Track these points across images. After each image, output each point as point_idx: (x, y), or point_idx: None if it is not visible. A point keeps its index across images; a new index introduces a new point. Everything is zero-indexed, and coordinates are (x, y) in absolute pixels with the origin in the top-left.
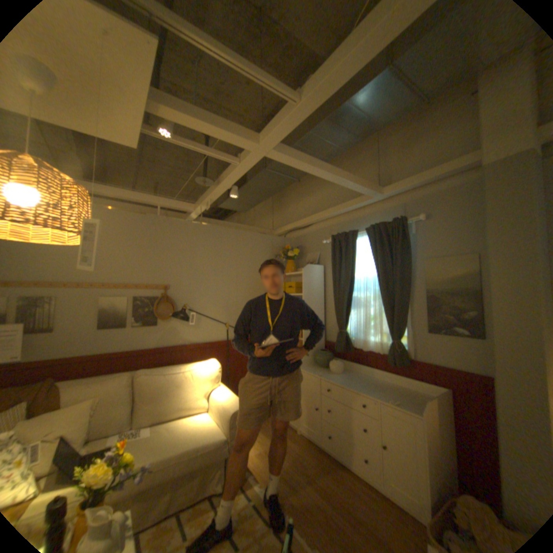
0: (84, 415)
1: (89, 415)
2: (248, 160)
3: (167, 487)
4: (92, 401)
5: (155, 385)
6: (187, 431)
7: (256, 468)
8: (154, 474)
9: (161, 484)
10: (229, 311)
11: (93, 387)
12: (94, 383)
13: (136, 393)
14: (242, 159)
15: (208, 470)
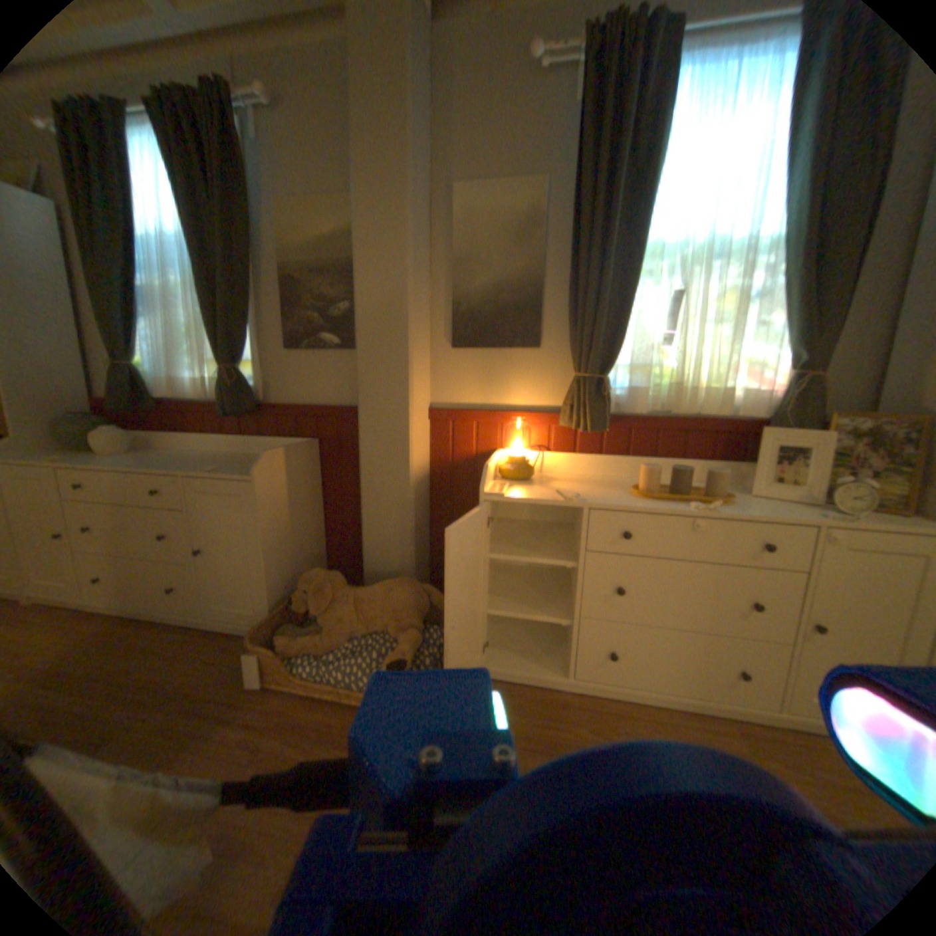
0: None
1: None
2: None
3: None
4: None
5: None
6: None
7: None
8: None
9: None
10: None
11: None
12: None
13: None
14: None
15: None
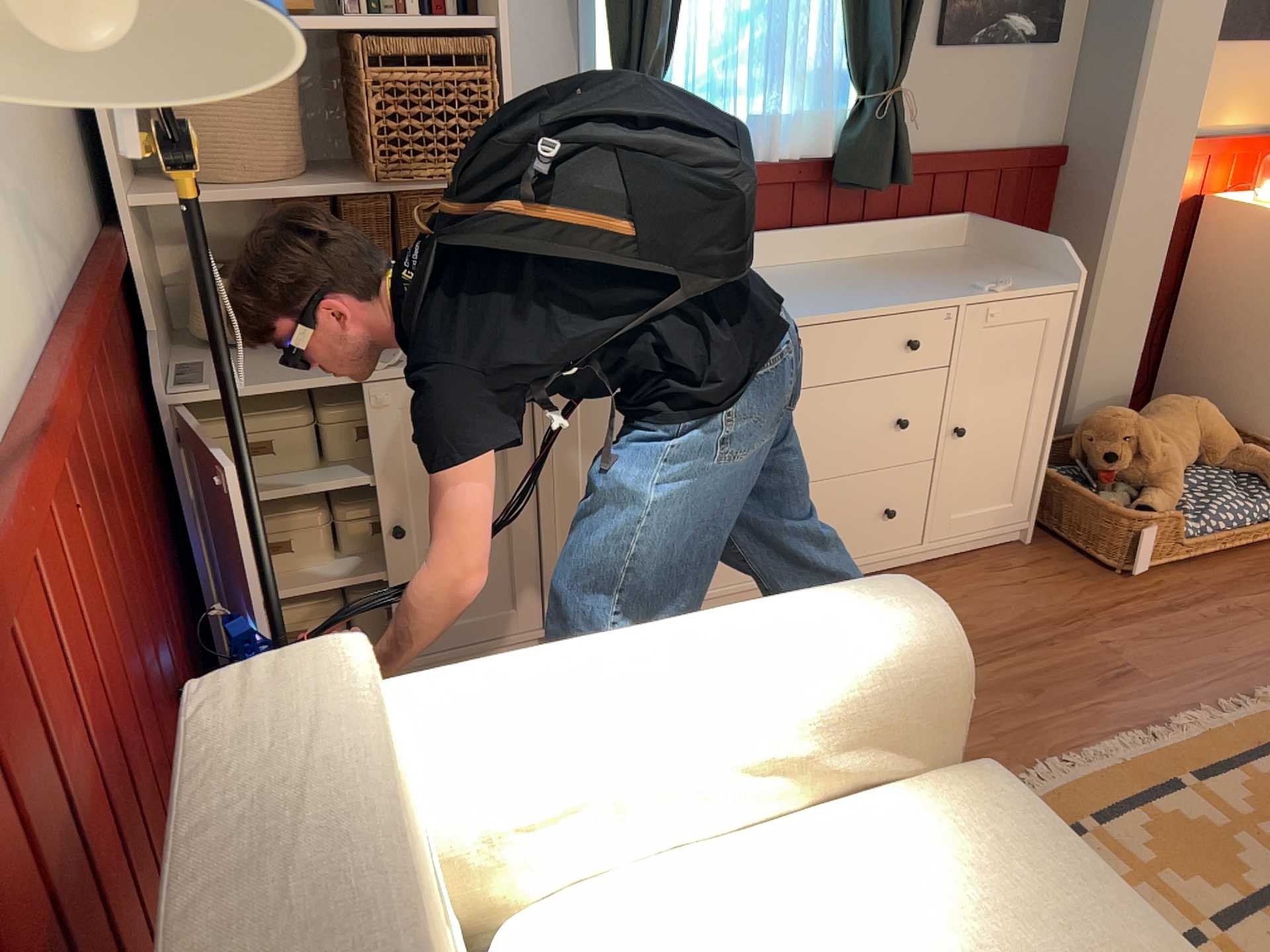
0: None
1: None
2: None
3: None
4: None
5: None
6: None
7: None
8: None
9: None
10: None
11: None
12: None
13: None
14: None
15: None
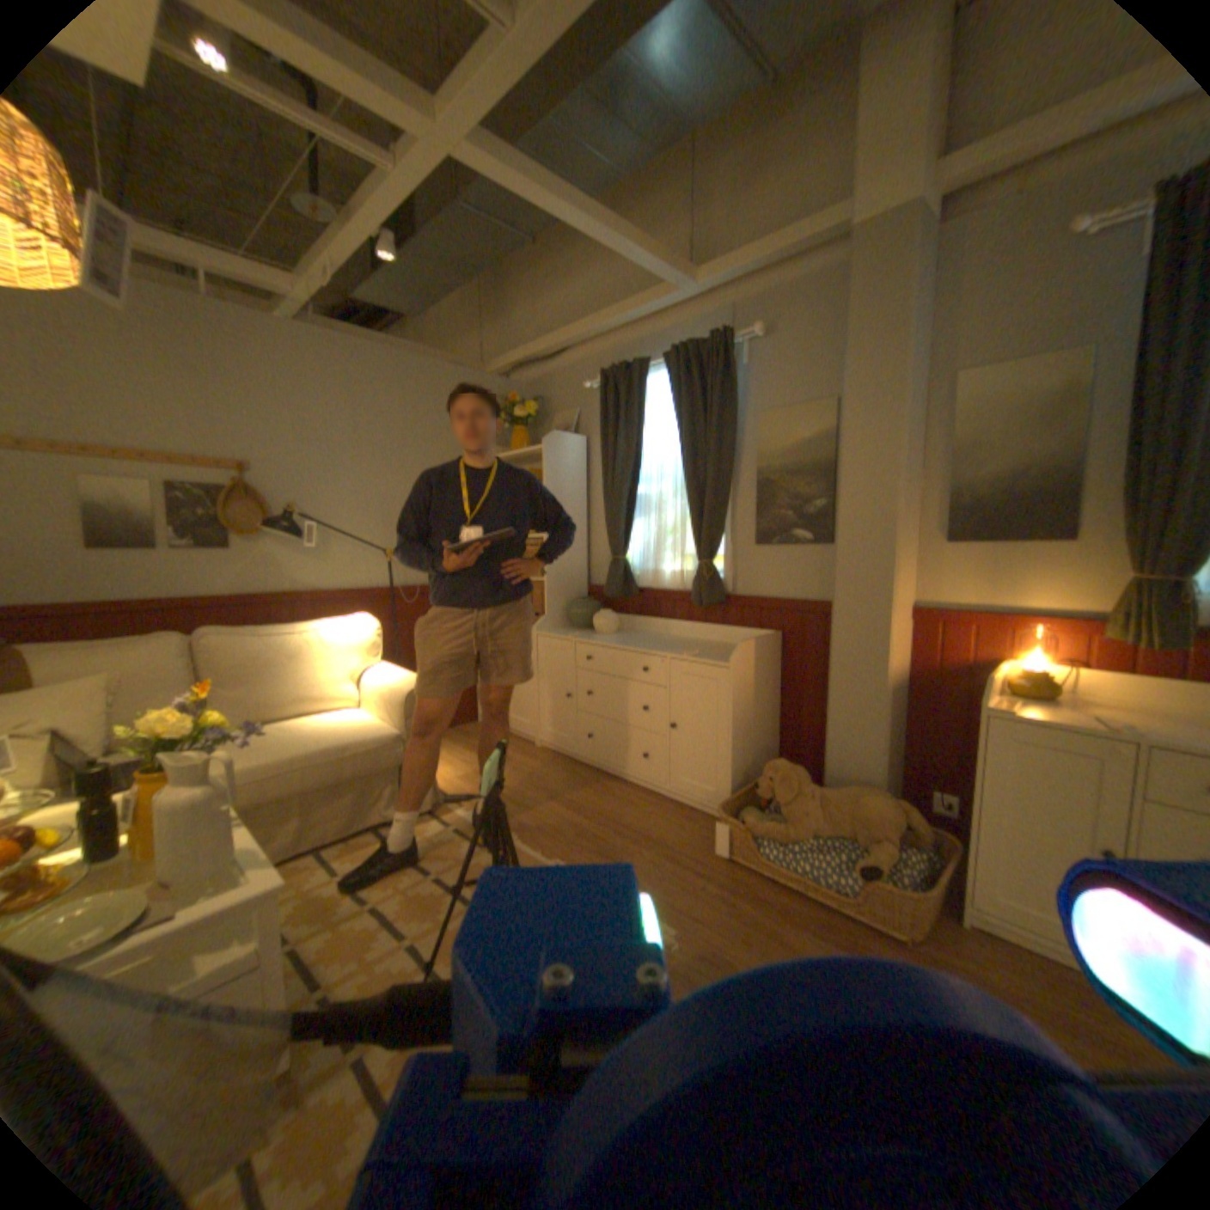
0: (94, 698)
1: (103, 698)
2: (415, 159)
3: (290, 806)
4: (105, 674)
5: (243, 651)
6: (319, 727)
7: (458, 791)
8: (263, 781)
9: (278, 798)
10: (393, 528)
11: (103, 651)
12: (102, 645)
13: (201, 667)
14: (401, 156)
15: (368, 783)
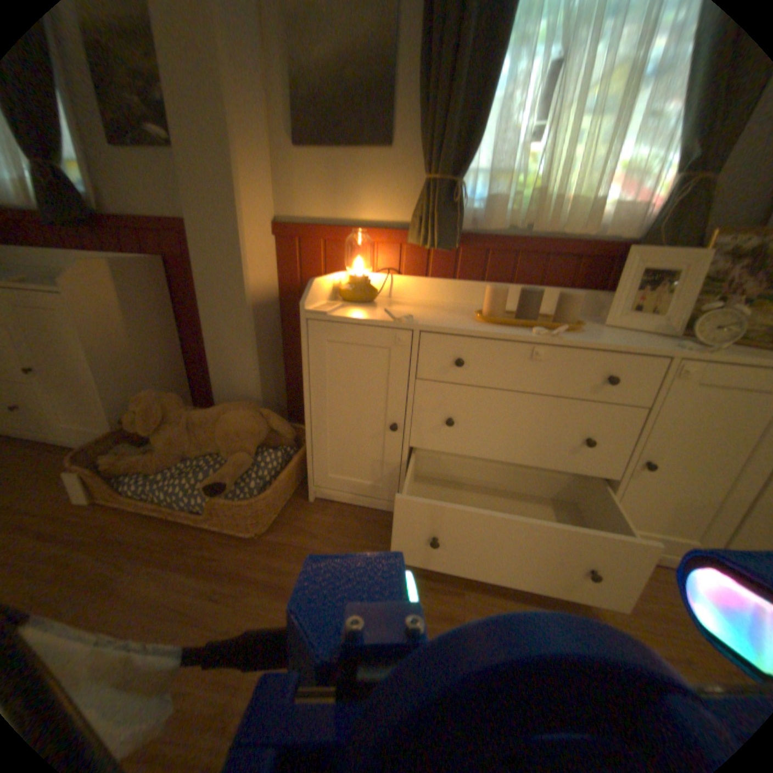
0: None
1: None
2: None
3: None
4: None
5: None
6: None
7: None
8: None
9: None
10: None
11: None
12: None
13: None
14: None
15: None
